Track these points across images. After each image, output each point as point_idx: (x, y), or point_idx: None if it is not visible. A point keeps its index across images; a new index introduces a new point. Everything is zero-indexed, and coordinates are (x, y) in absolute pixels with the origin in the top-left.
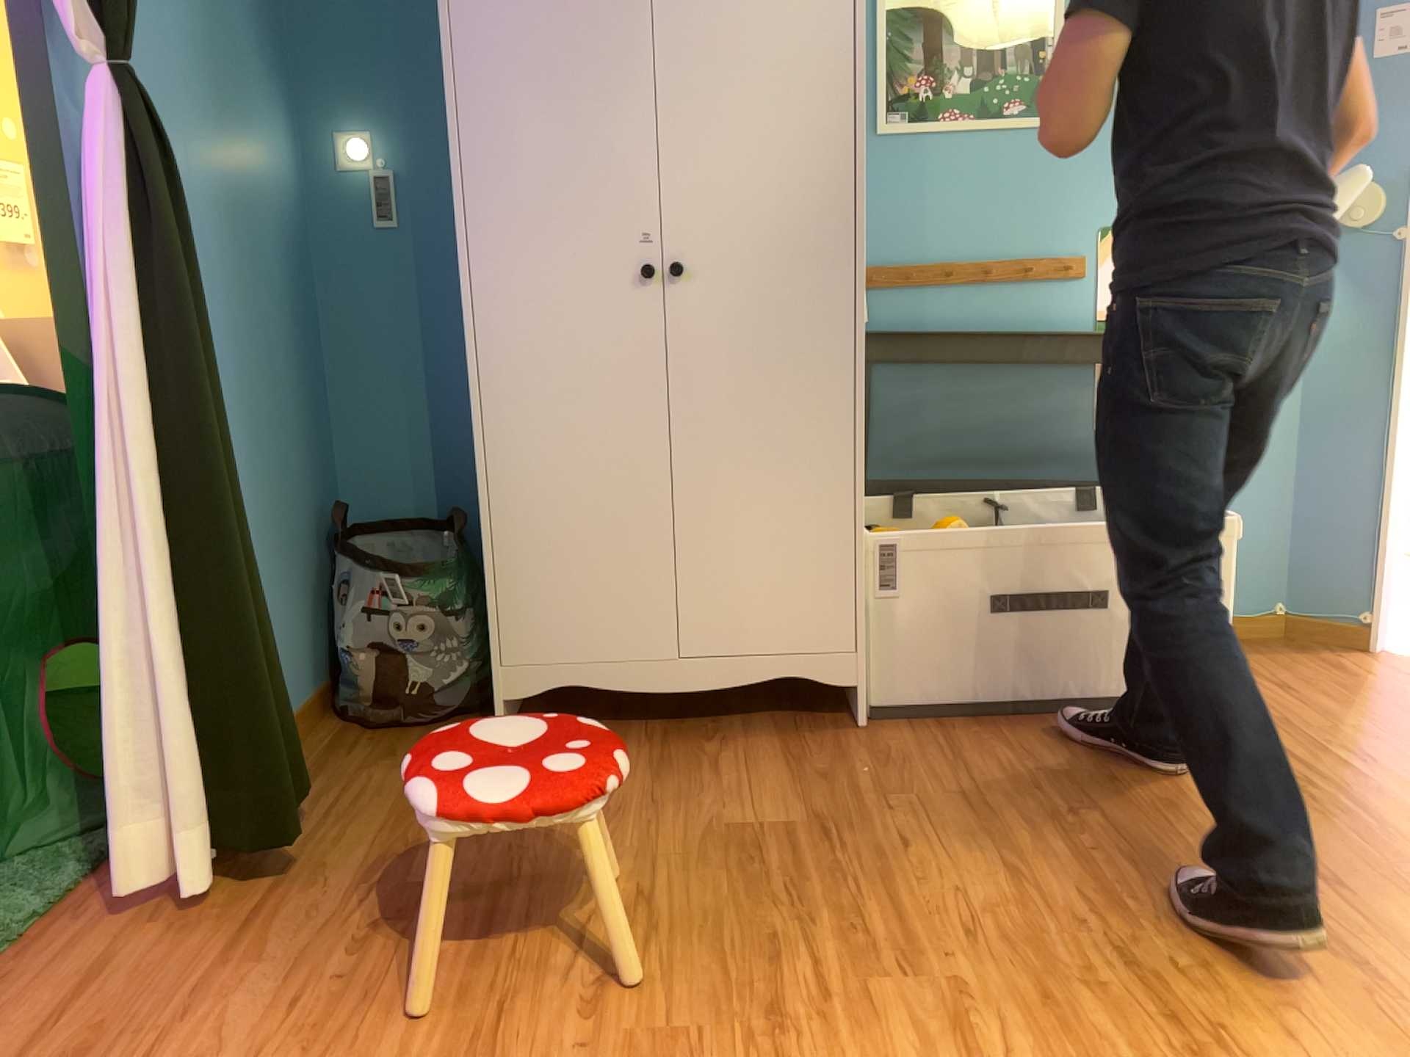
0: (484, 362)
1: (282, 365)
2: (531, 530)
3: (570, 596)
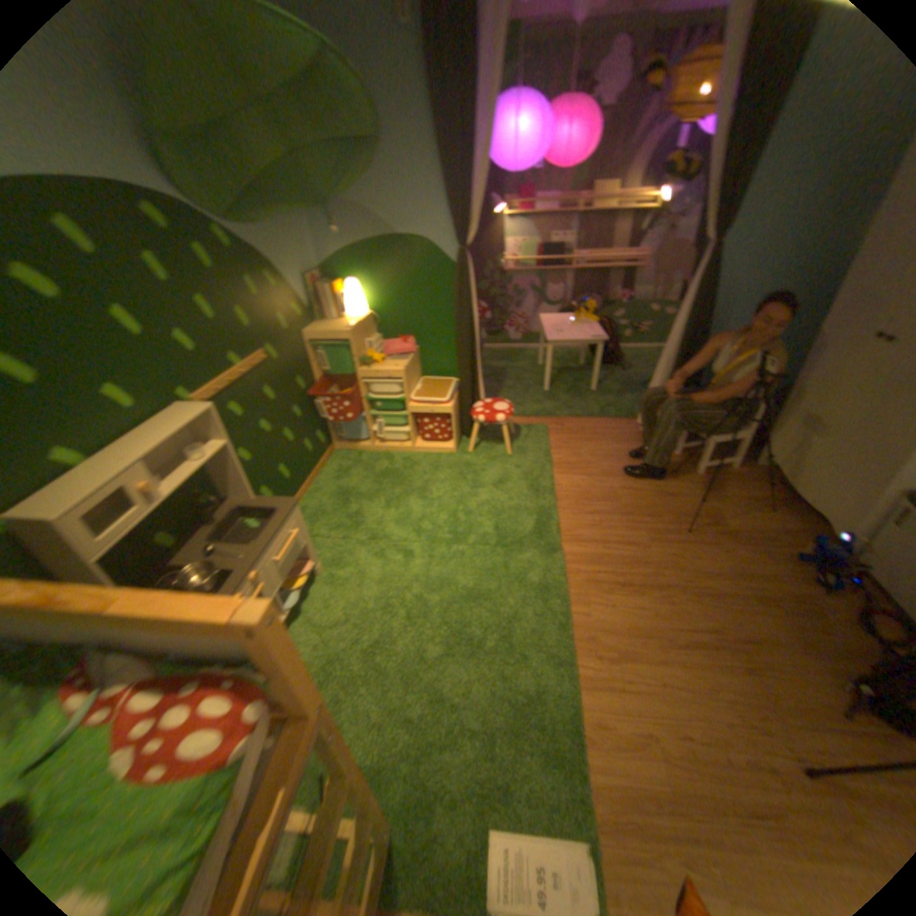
0: (818, 347)
1: (805, 320)
2: (797, 412)
3: (792, 441)
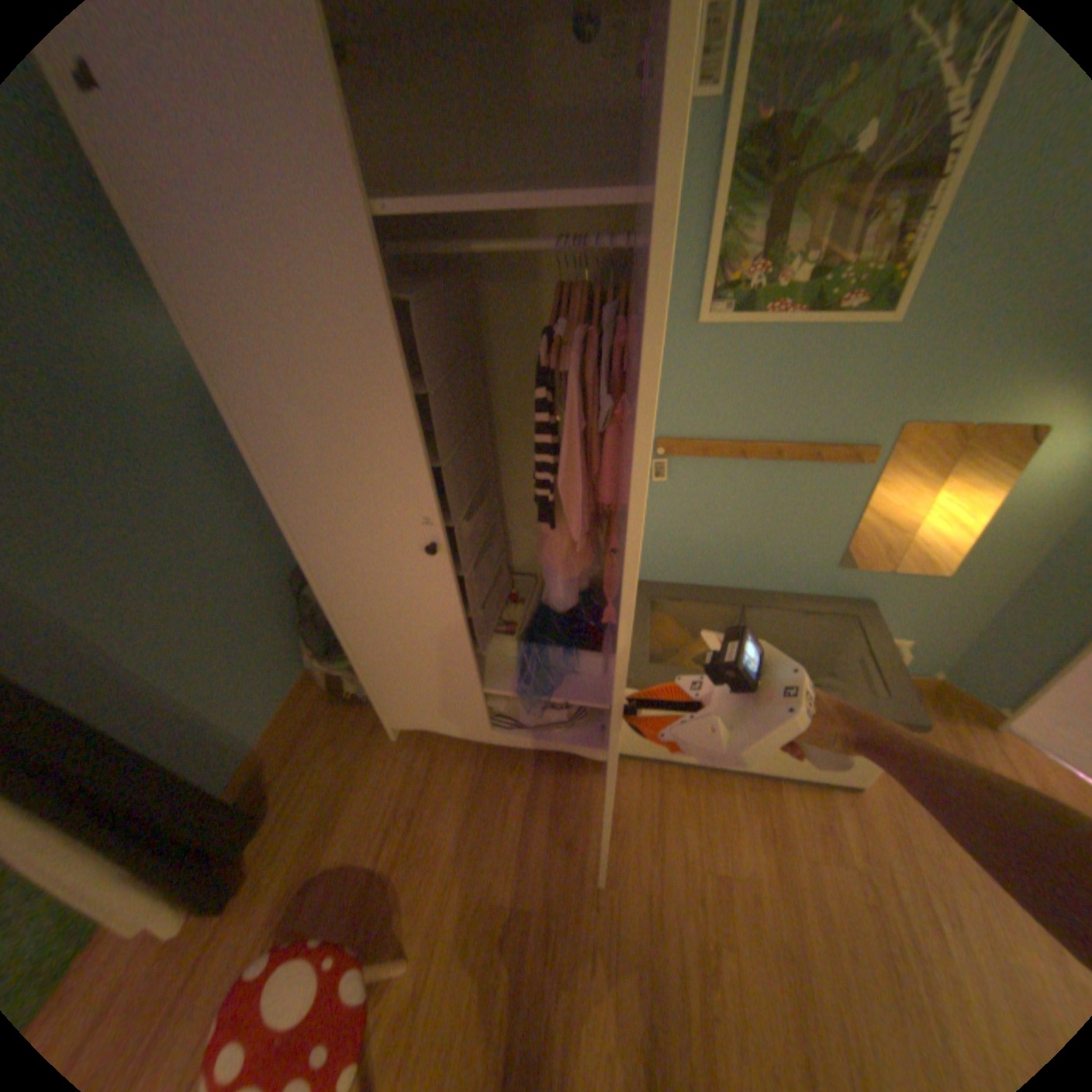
0: (325, 583)
1: (212, 520)
2: (388, 669)
3: (422, 700)
